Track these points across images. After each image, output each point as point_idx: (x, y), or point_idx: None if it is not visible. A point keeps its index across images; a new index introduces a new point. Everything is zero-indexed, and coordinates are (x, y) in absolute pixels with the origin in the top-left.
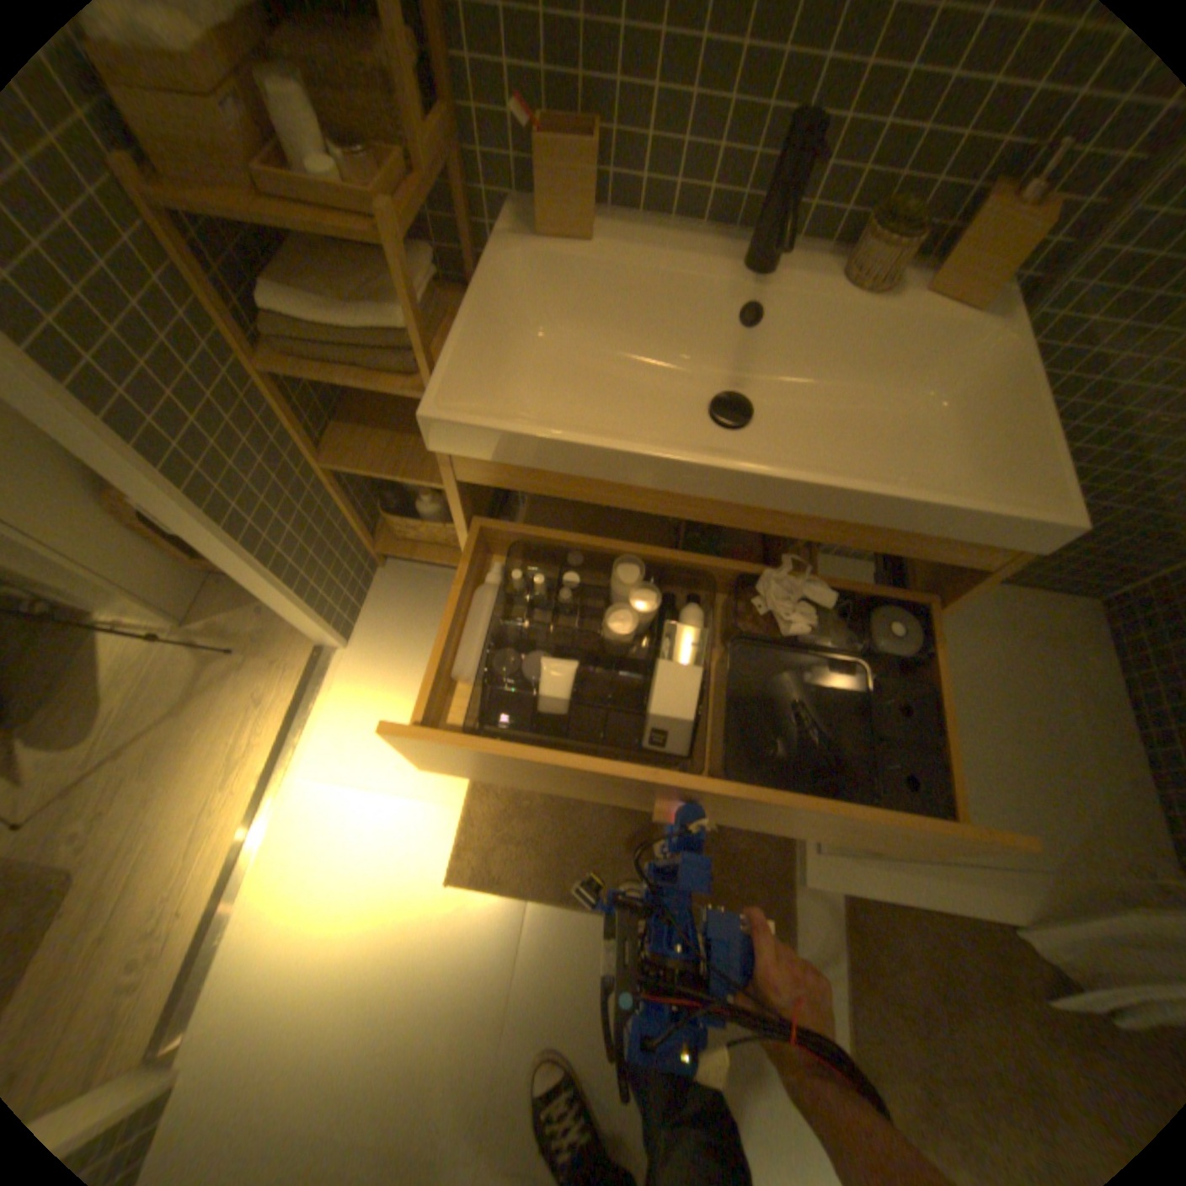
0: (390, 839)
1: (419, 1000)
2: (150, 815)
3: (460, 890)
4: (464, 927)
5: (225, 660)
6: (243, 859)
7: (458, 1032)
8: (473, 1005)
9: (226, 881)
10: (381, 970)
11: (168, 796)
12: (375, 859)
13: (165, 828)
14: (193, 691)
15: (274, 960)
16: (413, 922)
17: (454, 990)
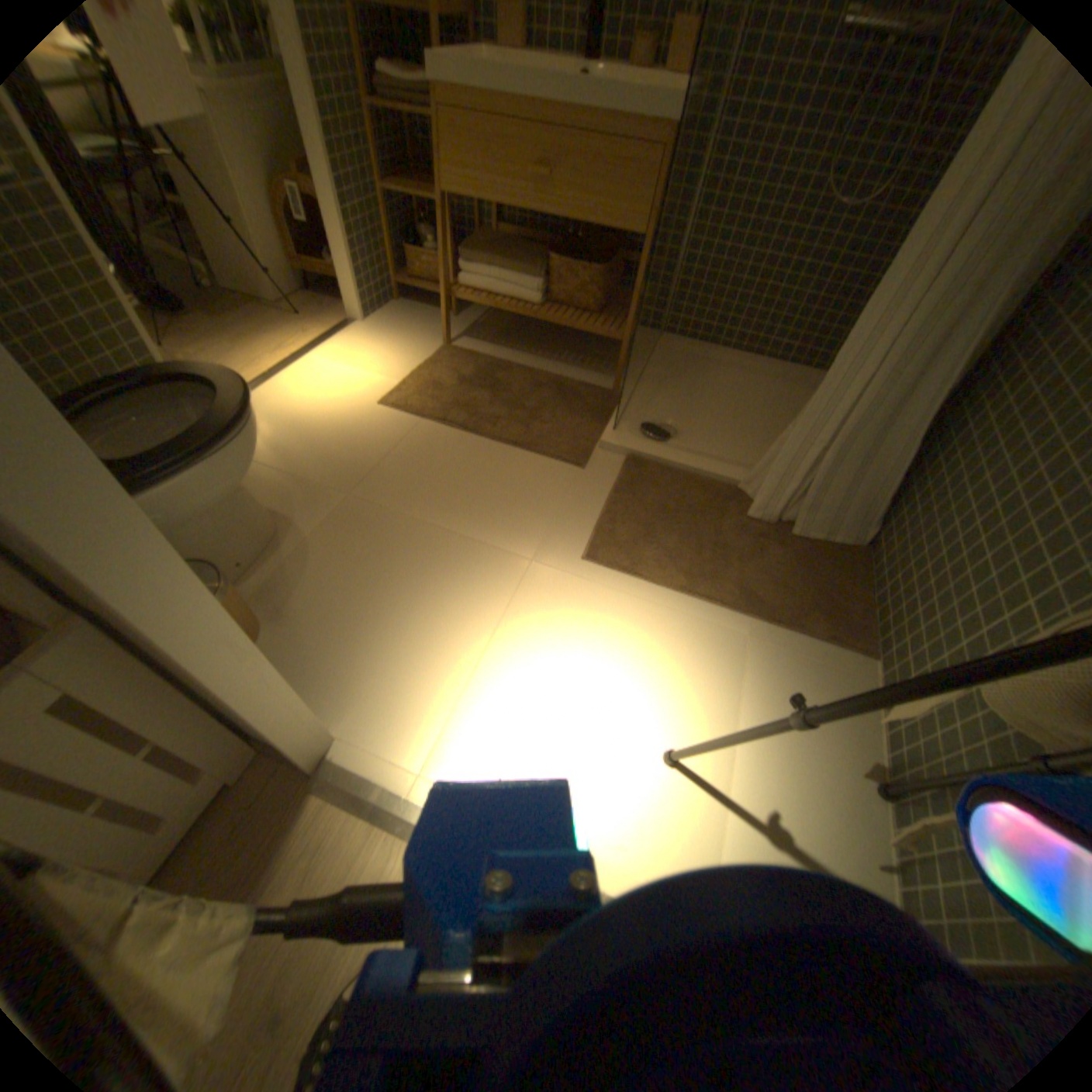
0: (355, 382)
1: (342, 434)
2: (233, 352)
3: (385, 406)
4: (380, 417)
5: (298, 314)
6: (273, 371)
7: (358, 448)
8: (371, 442)
9: (261, 376)
10: (327, 420)
11: (245, 348)
12: (343, 386)
13: (238, 357)
14: (276, 320)
15: (272, 405)
16: (353, 409)
17: (363, 435)
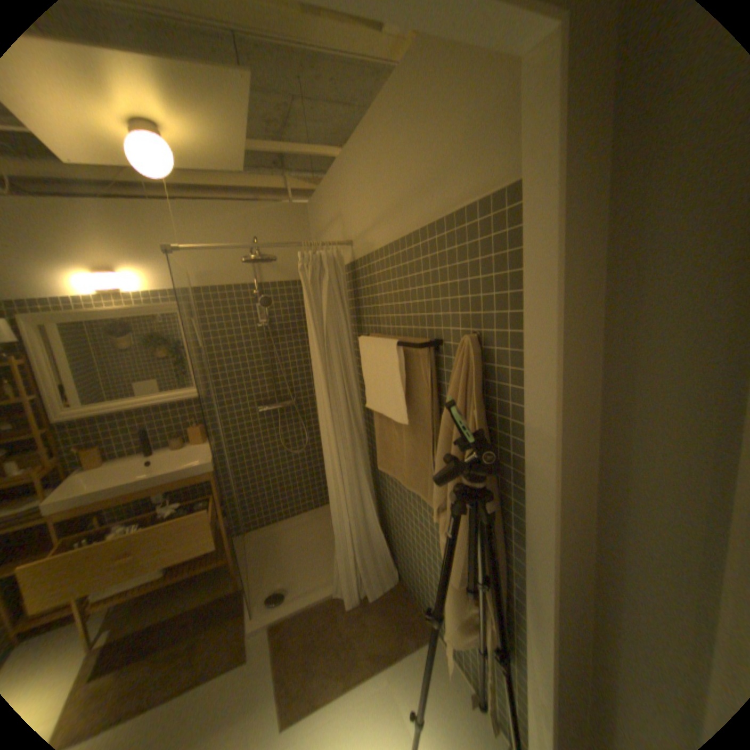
0: None
1: None
2: None
3: None
4: None
5: None
6: None
7: None
8: None
9: None
10: None
11: None
12: None
13: None
14: None
15: None
16: None
17: None
